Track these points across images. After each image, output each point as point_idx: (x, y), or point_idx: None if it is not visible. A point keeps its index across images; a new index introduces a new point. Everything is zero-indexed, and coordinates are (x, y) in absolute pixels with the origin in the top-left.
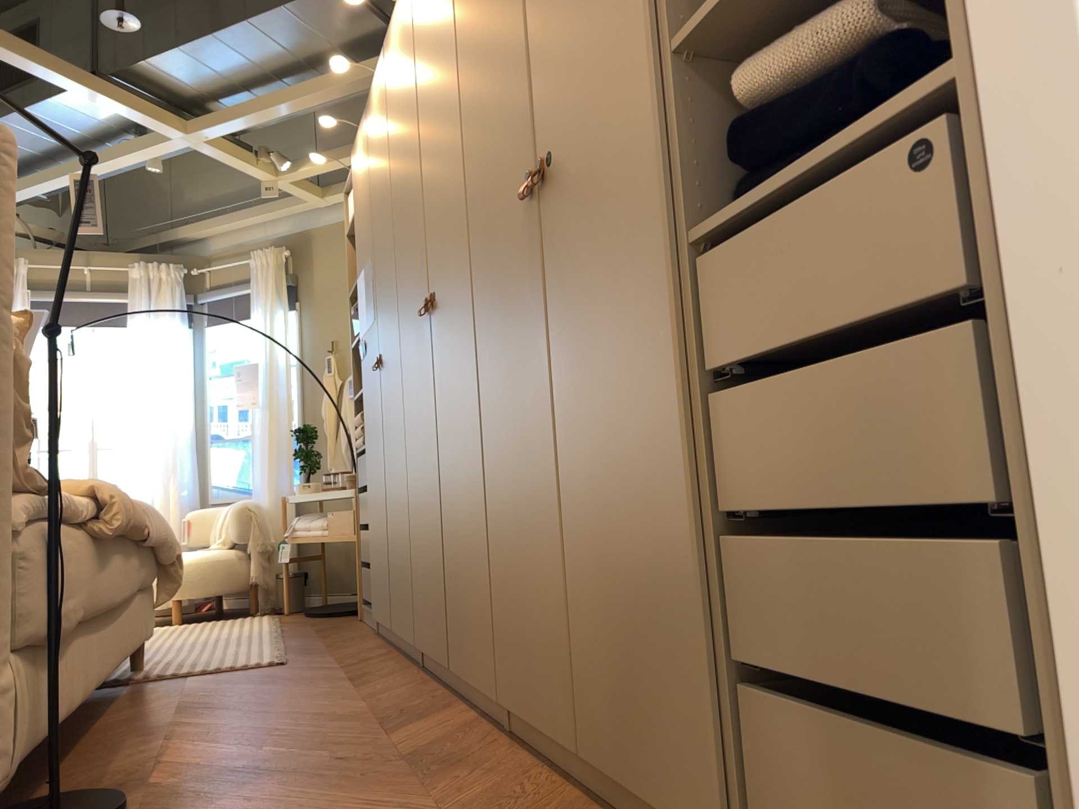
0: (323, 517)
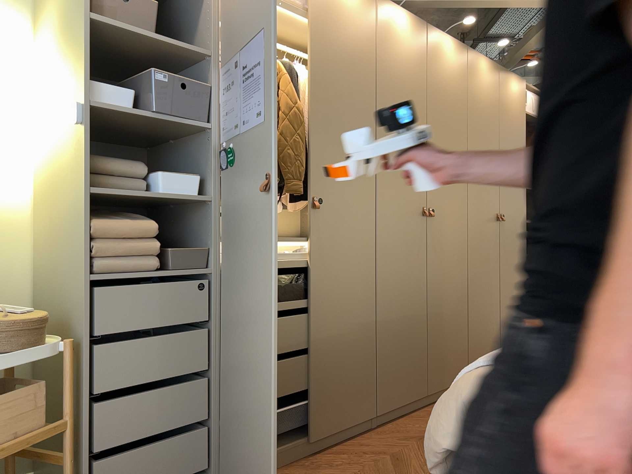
0: None
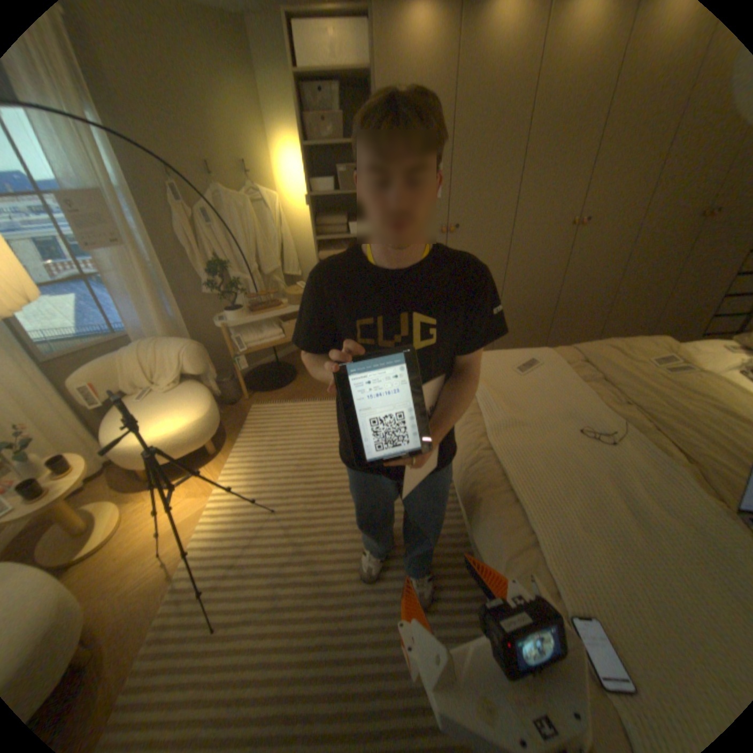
0: (257, 332)
